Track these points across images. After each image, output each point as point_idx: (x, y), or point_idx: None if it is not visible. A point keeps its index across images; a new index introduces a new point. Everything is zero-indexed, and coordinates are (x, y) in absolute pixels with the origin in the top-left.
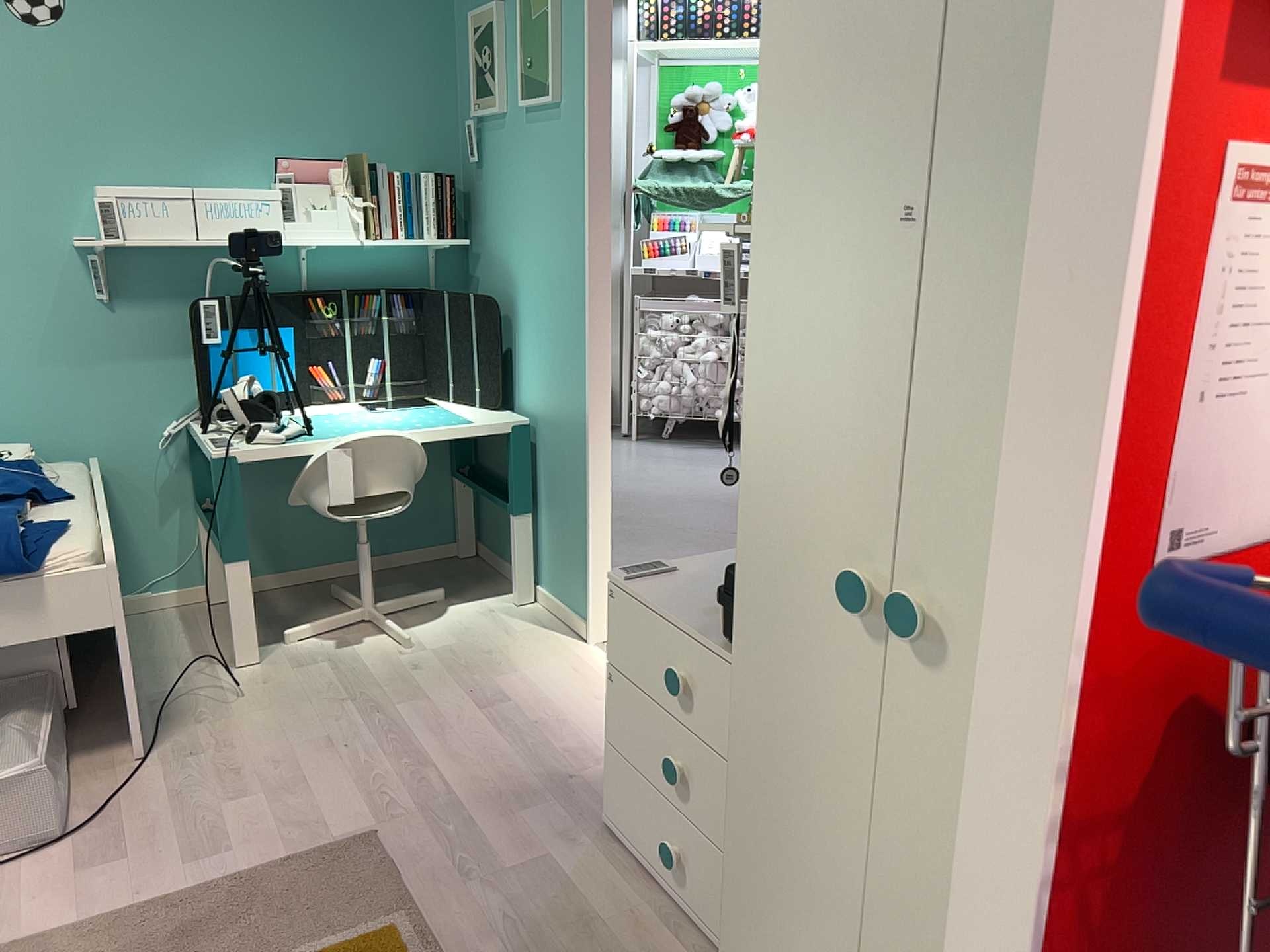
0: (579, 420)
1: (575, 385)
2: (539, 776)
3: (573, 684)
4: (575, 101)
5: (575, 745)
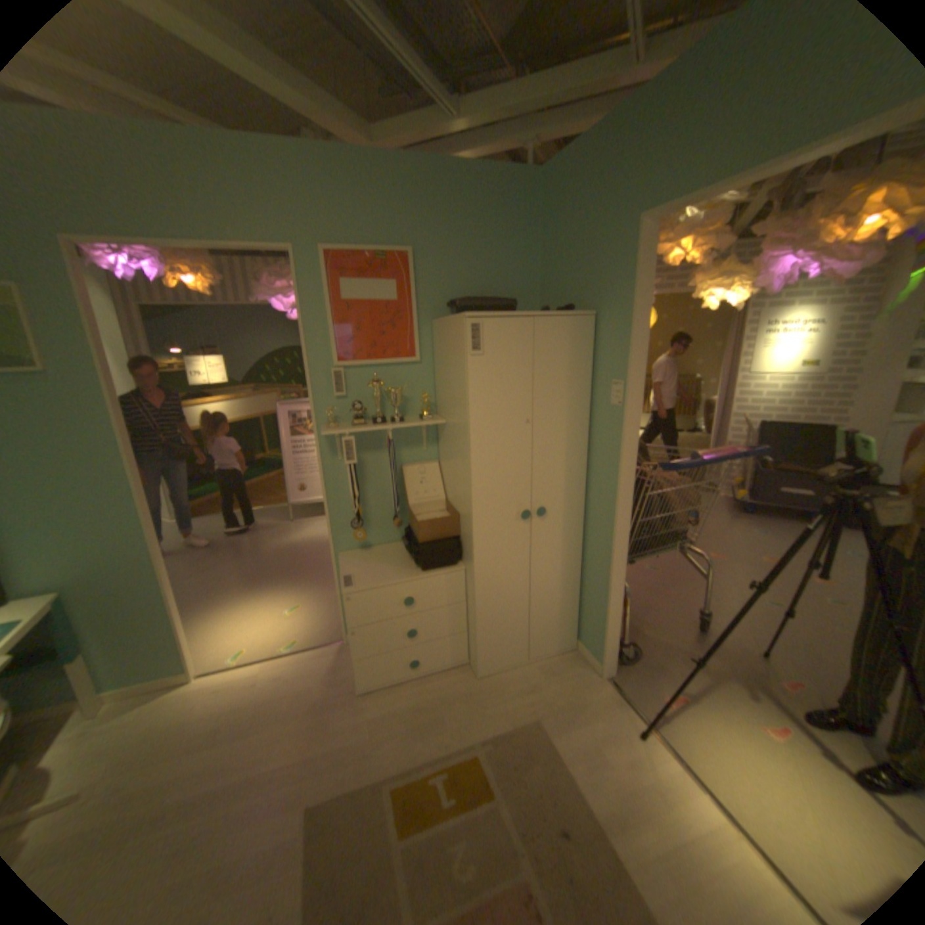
0: (139, 566)
1: (127, 548)
2: (304, 719)
3: (229, 695)
4: (78, 371)
5: (288, 701)
